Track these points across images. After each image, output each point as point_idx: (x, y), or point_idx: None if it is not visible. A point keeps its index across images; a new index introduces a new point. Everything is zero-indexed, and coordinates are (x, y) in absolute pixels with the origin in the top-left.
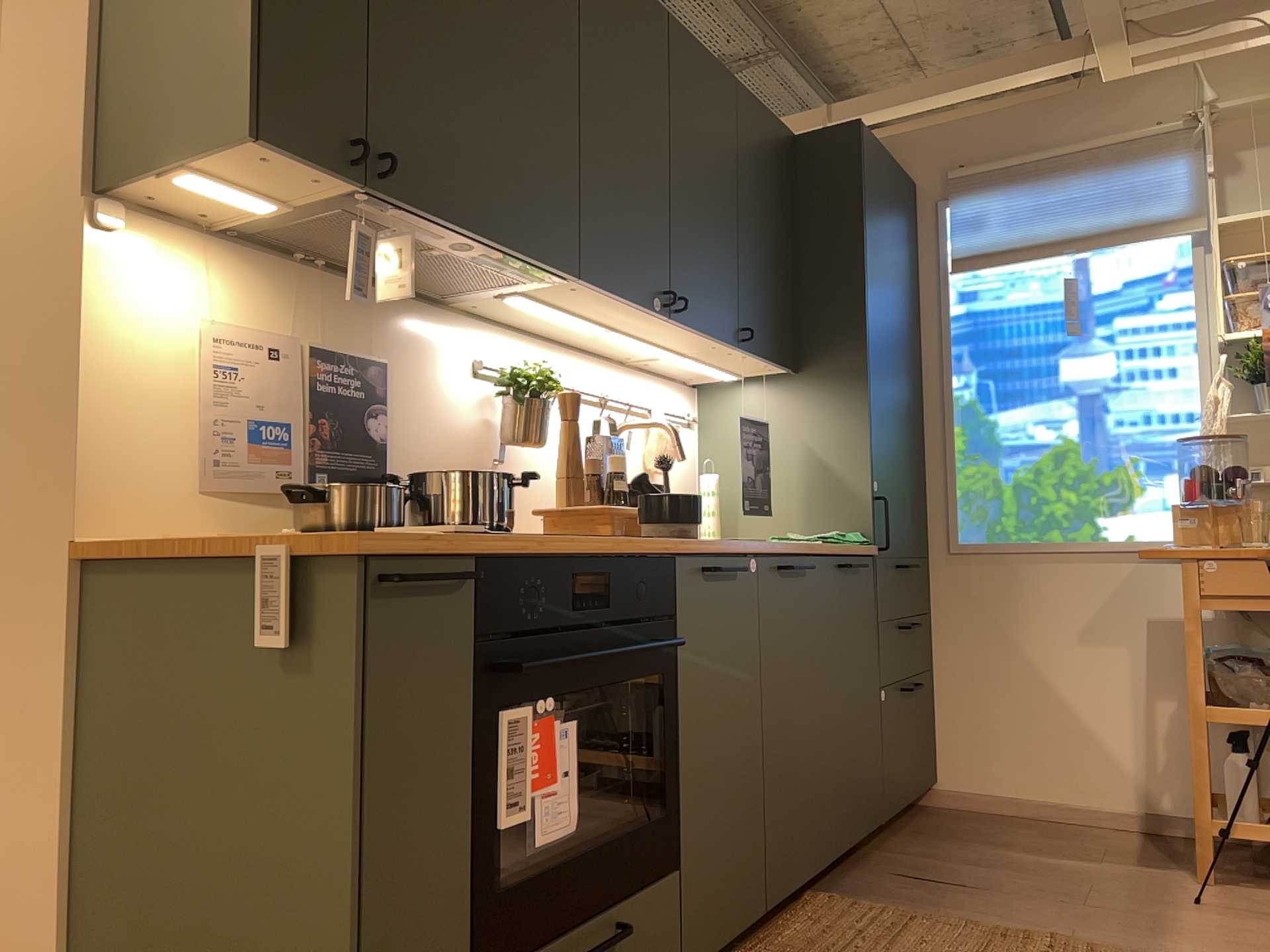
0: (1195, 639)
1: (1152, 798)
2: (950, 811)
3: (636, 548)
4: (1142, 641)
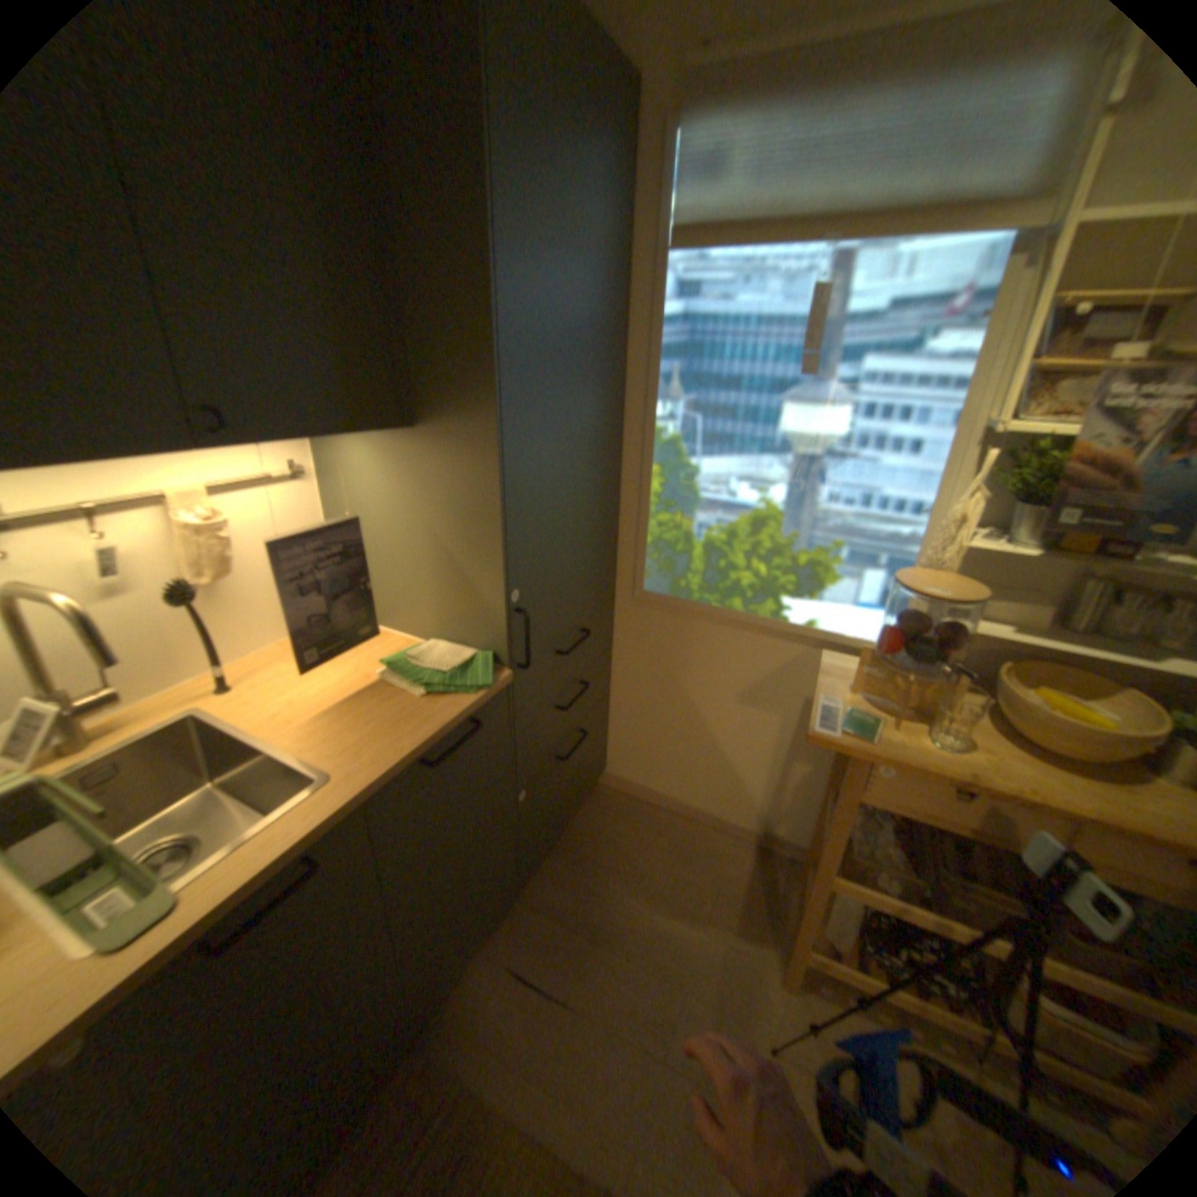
0: (843, 829)
1: (770, 827)
2: (609, 797)
3: None
4: (795, 716)
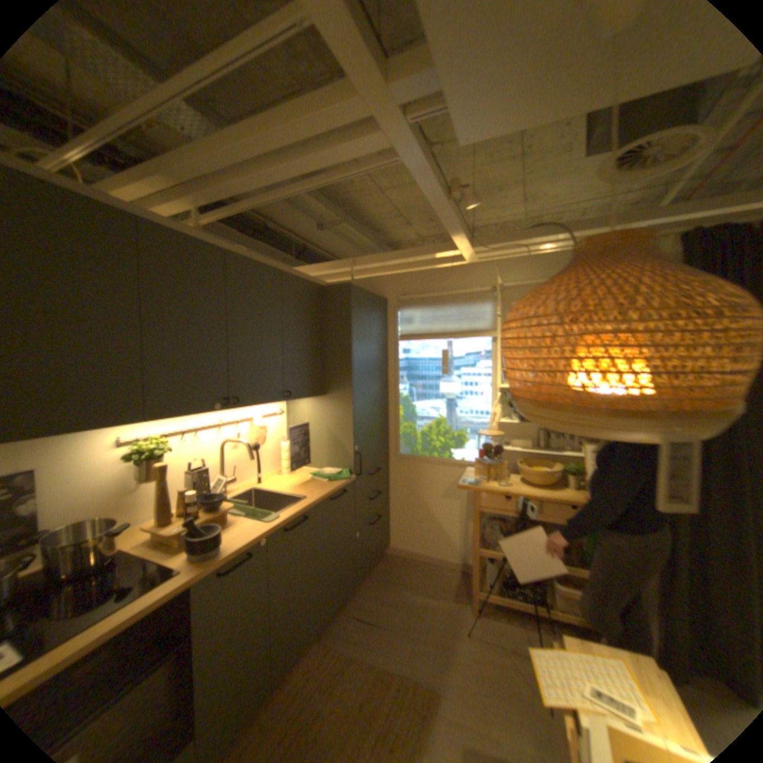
0: (476, 524)
1: (465, 560)
2: (392, 559)
3: (149, 606)
4: (465, 500)
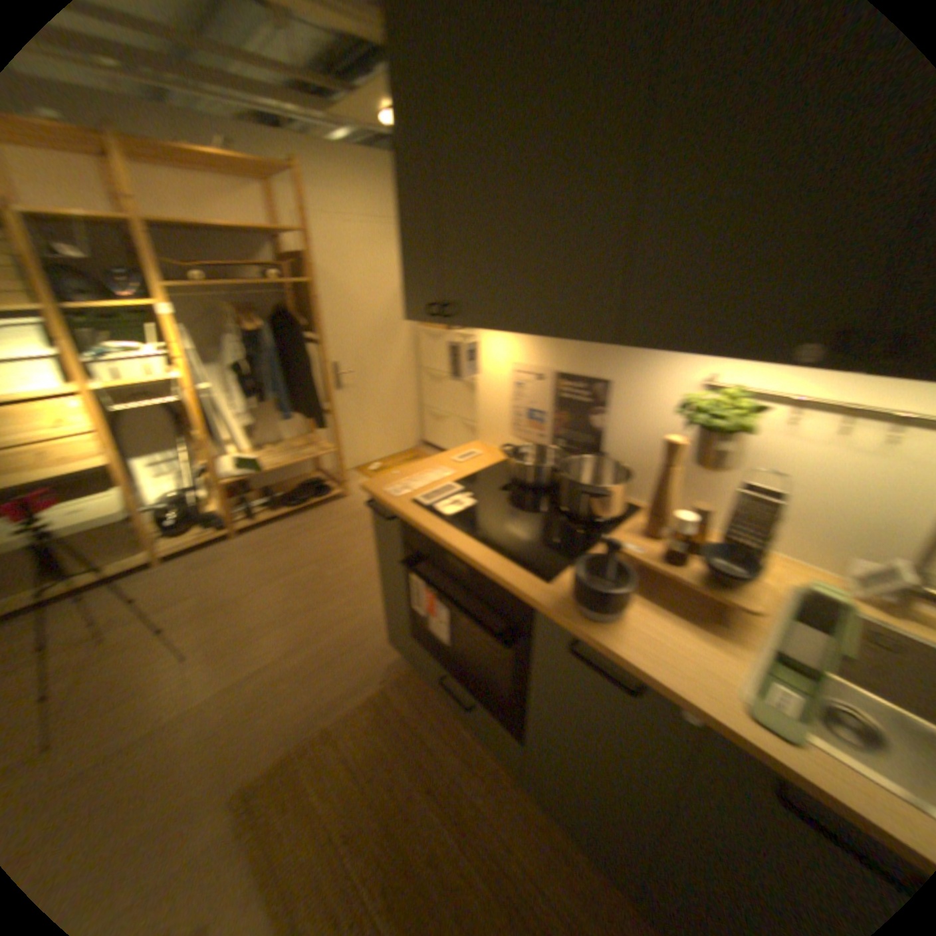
0: None
1: None
2: None
3: (495, 573)
4: None
